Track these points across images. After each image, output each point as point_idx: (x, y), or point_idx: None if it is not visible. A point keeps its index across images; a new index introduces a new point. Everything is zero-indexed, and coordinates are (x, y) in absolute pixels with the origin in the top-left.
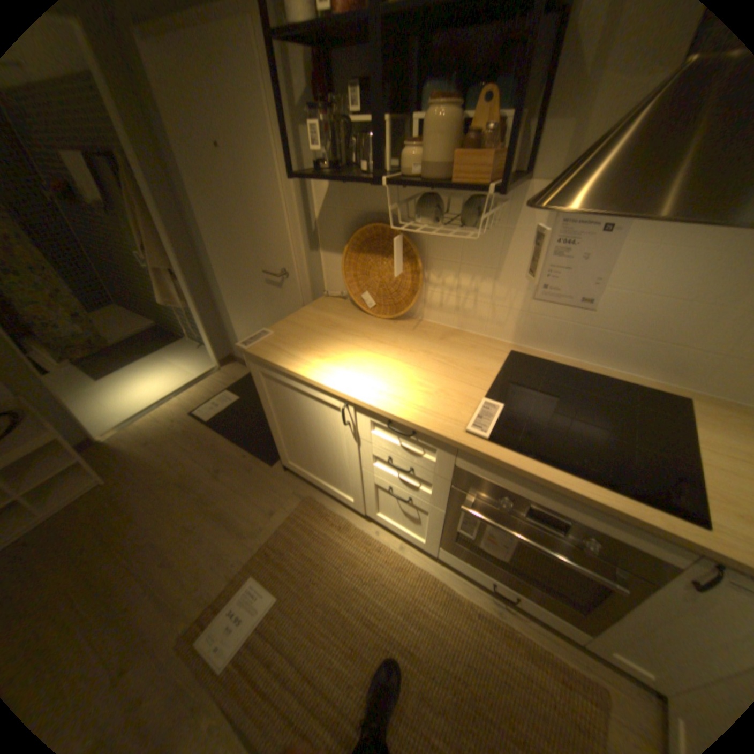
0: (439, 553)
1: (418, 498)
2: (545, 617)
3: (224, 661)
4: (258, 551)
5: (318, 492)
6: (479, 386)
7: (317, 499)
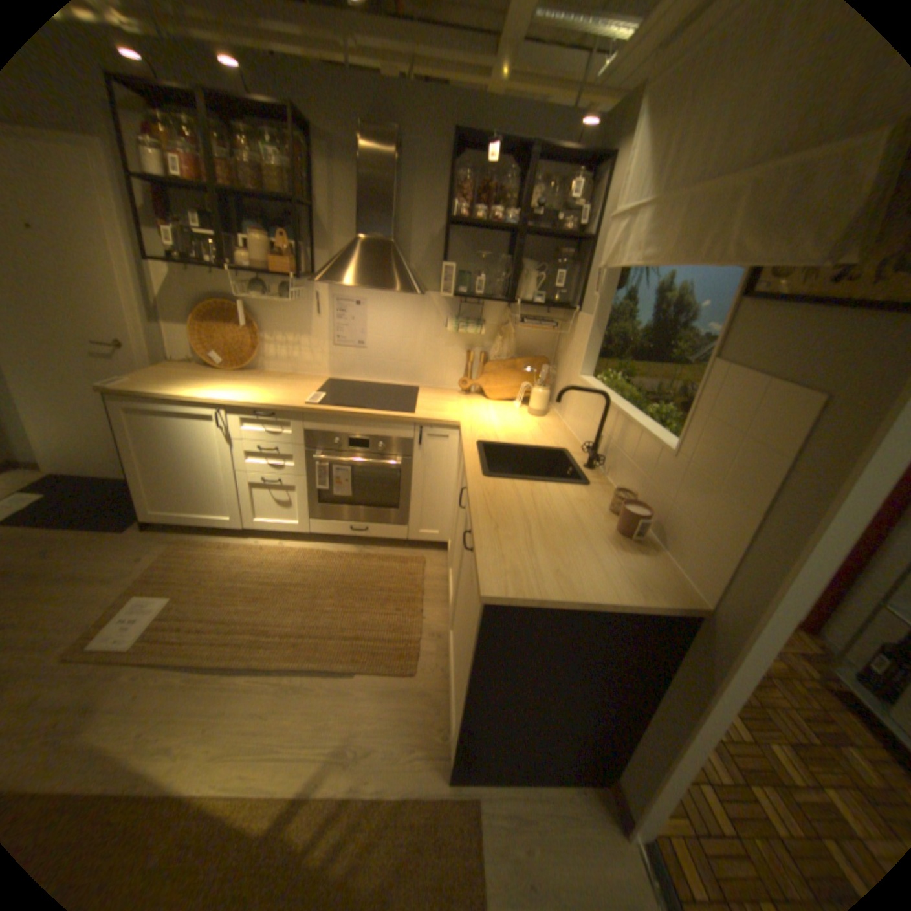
0: (309, 527)
1: (285, 475)
2: (383, 532)
3: (128, 643)
4: (134, 581)
5: (188, 535)
6: (310, 391)
7: (188, 538)
